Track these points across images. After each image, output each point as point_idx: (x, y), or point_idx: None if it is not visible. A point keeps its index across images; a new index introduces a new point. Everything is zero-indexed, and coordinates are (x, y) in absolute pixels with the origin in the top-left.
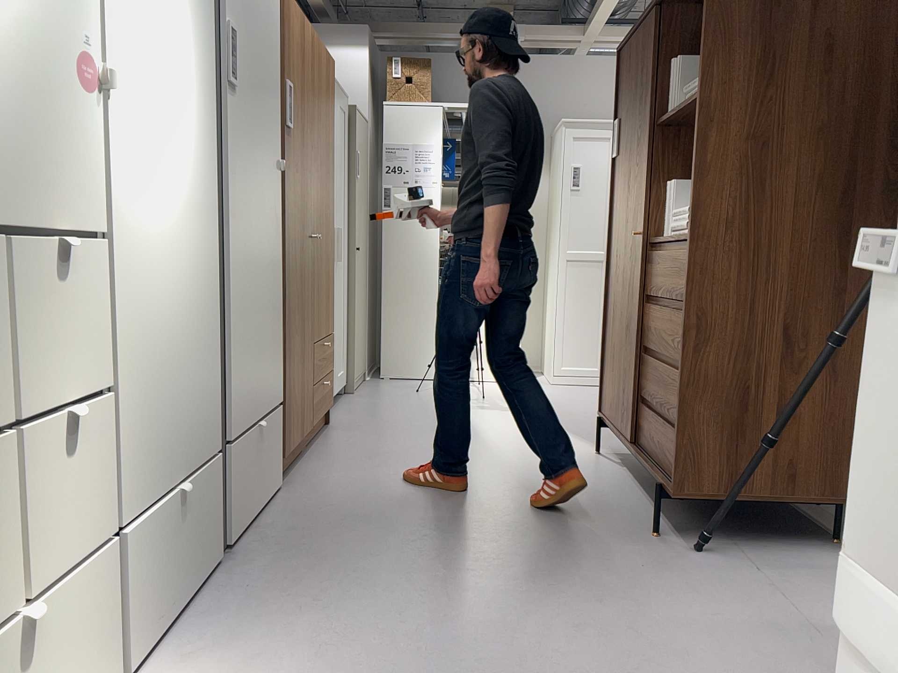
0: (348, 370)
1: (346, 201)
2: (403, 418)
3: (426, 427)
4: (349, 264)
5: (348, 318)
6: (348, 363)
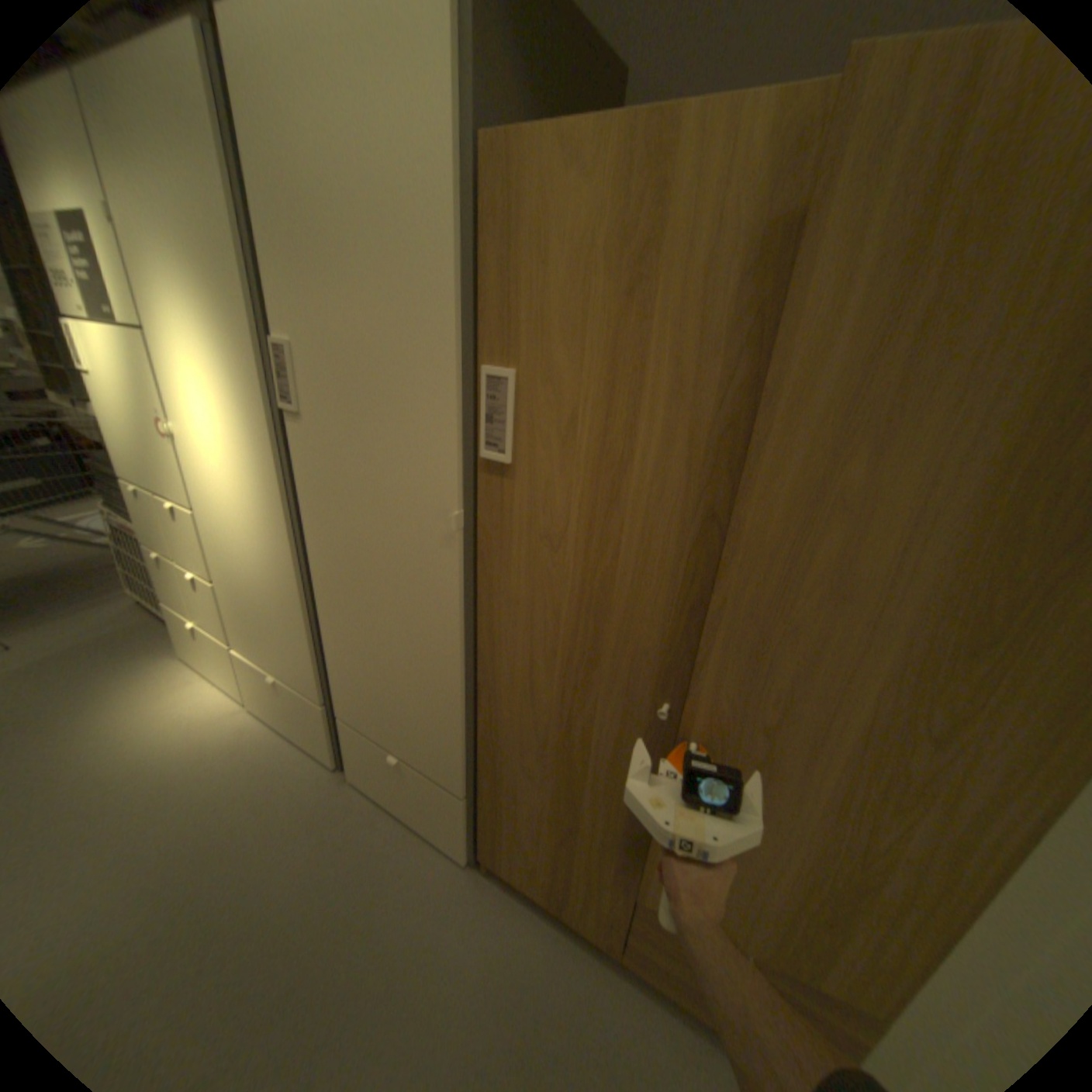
0: None
1: None
2: None
3: None
4: None
5: None
6: None
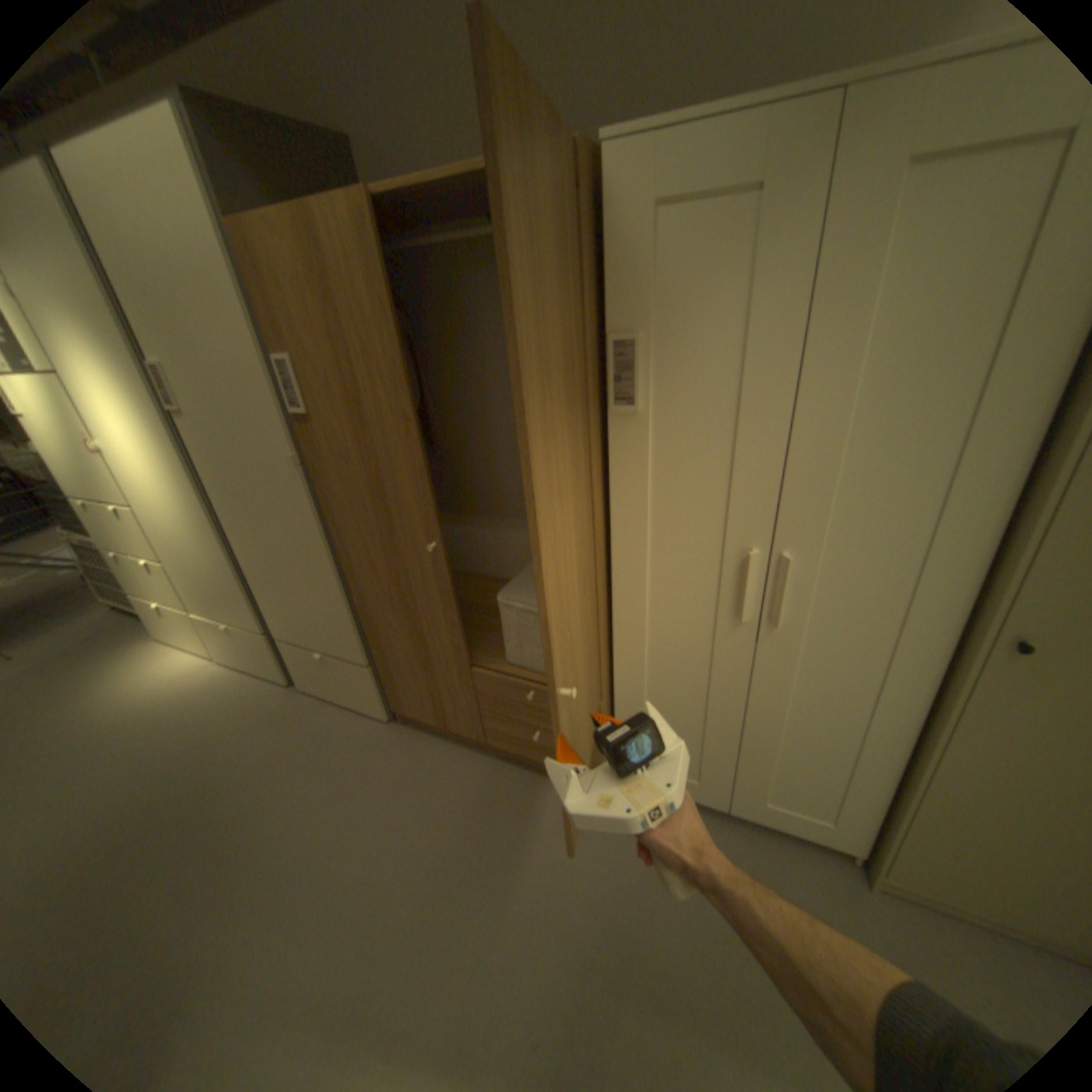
0: (883, 849)
1: (992, 490)
2: (626, 939)
3: (552, 967)
4: (962, 665)
5: (917, 770)
6: (887, 839)
